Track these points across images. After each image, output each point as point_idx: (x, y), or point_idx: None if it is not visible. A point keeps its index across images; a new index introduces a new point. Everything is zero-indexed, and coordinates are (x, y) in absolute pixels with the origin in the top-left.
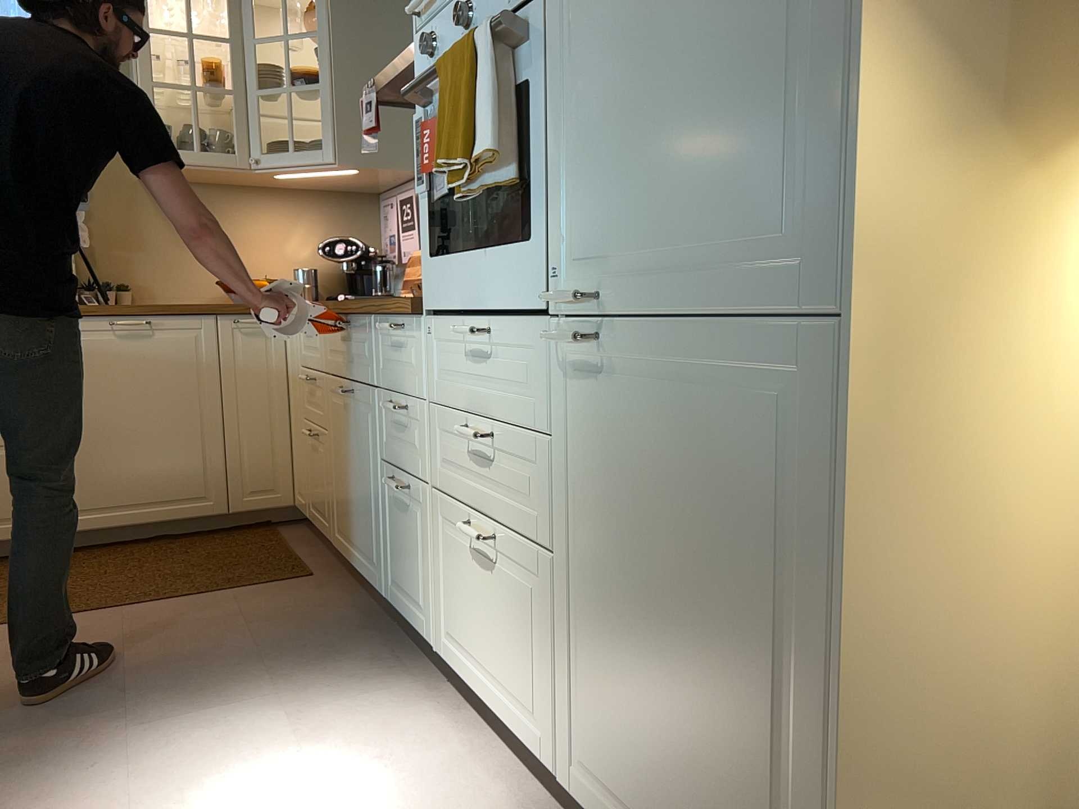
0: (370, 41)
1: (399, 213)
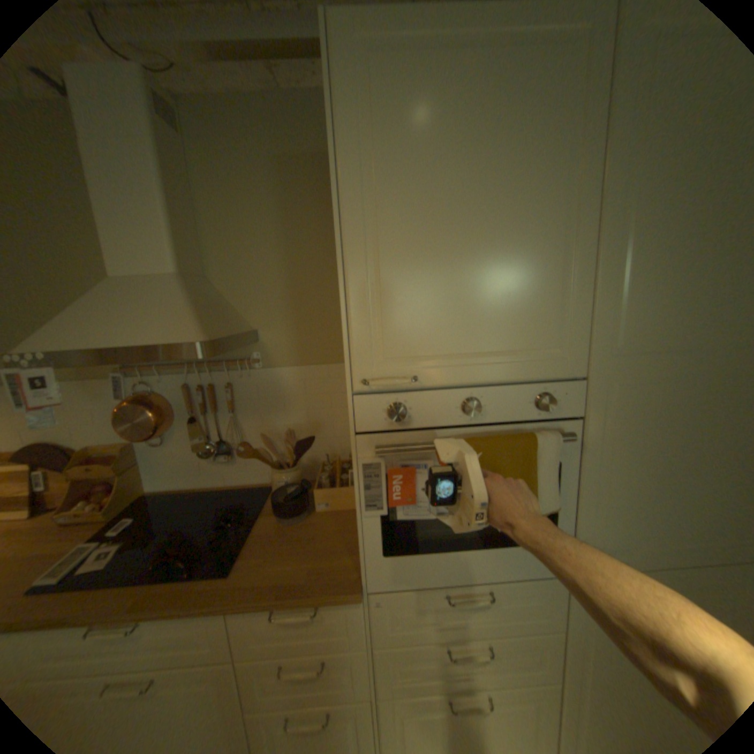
0: None
1: None
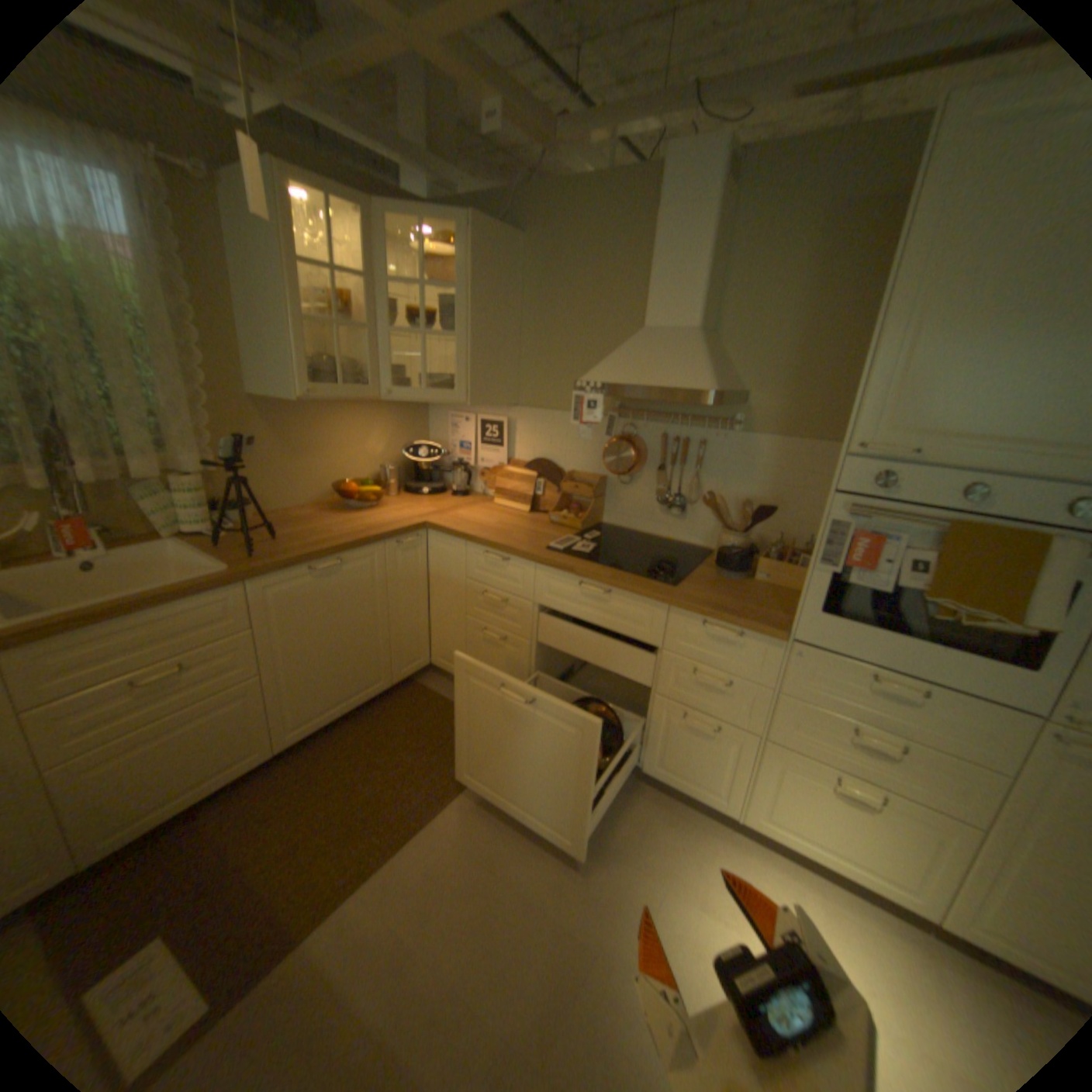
0: (492, 300)
1: (479, 432)
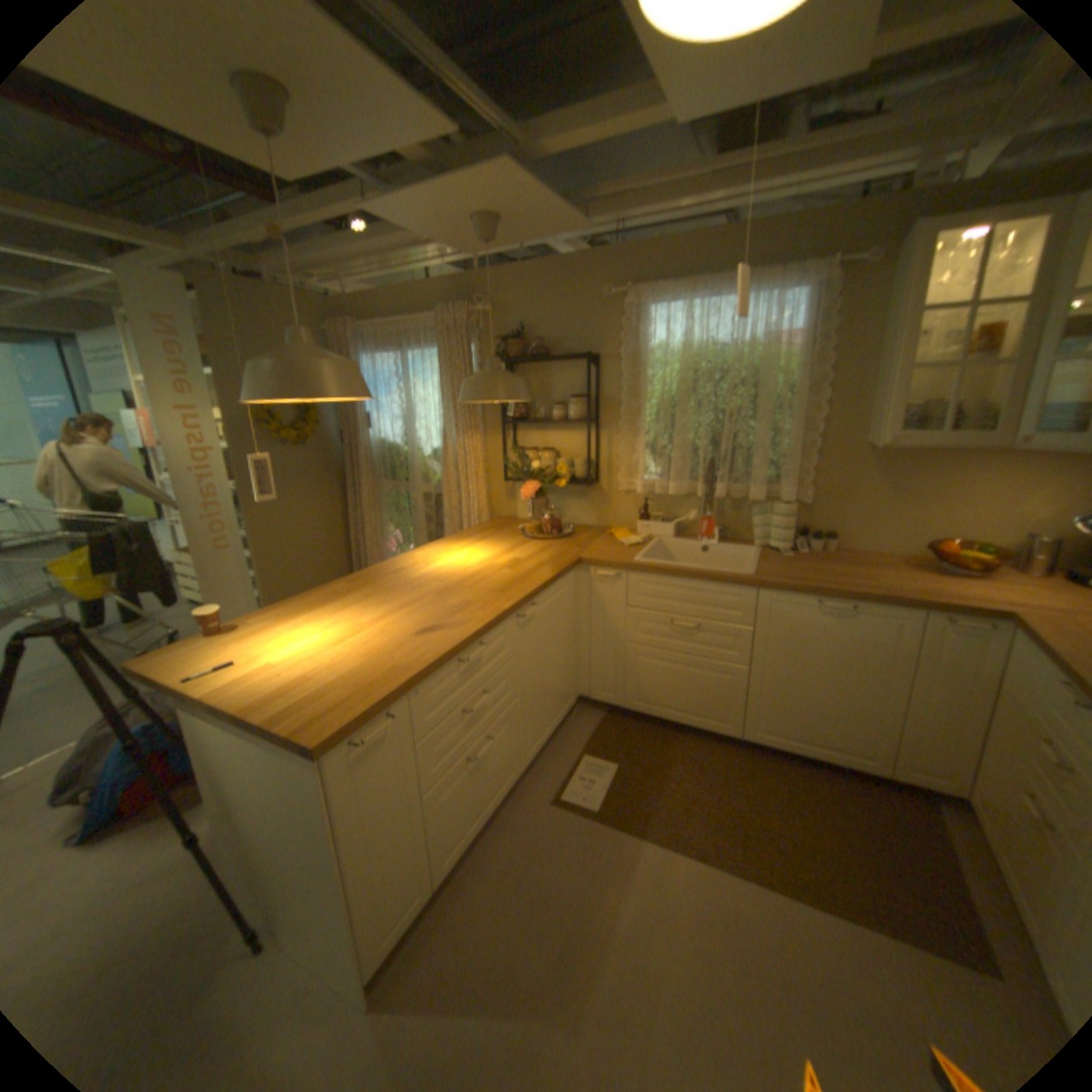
0: None
1: None
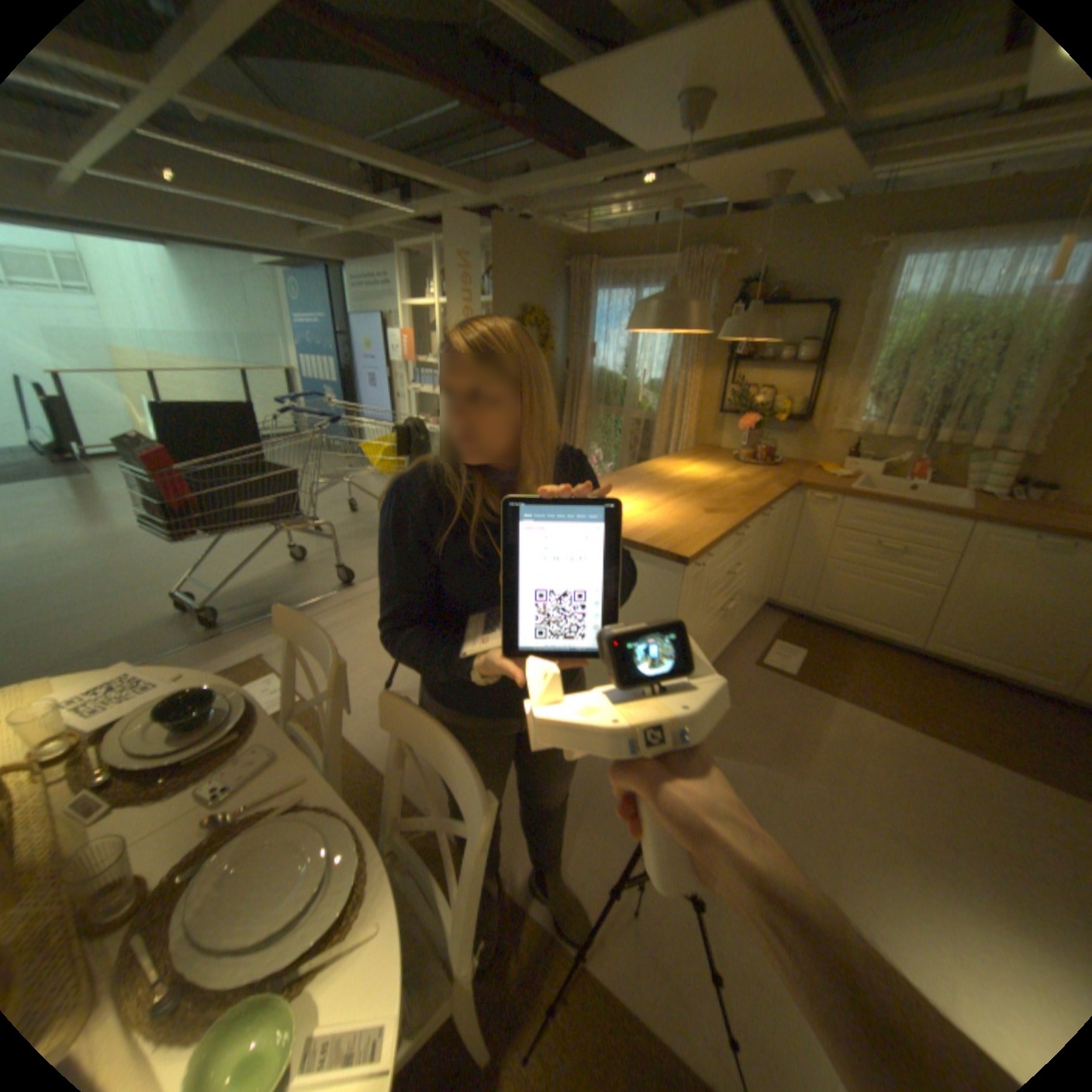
0: None
1: None
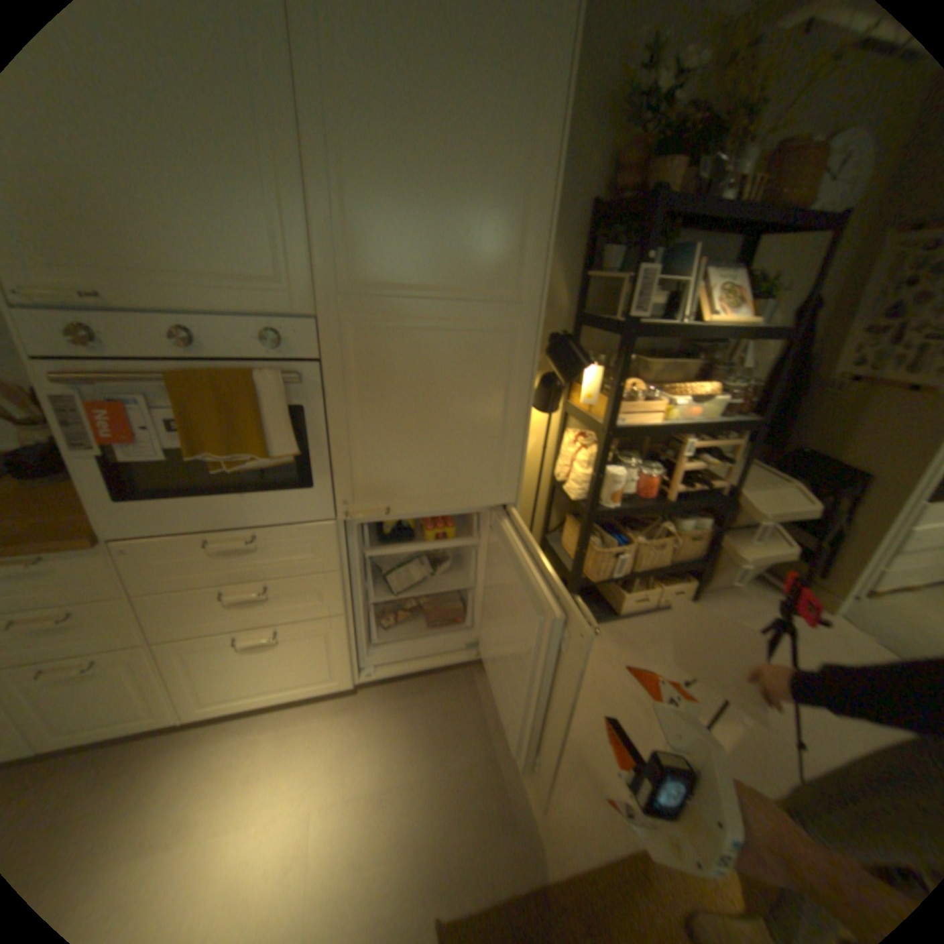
0: None
1: None
